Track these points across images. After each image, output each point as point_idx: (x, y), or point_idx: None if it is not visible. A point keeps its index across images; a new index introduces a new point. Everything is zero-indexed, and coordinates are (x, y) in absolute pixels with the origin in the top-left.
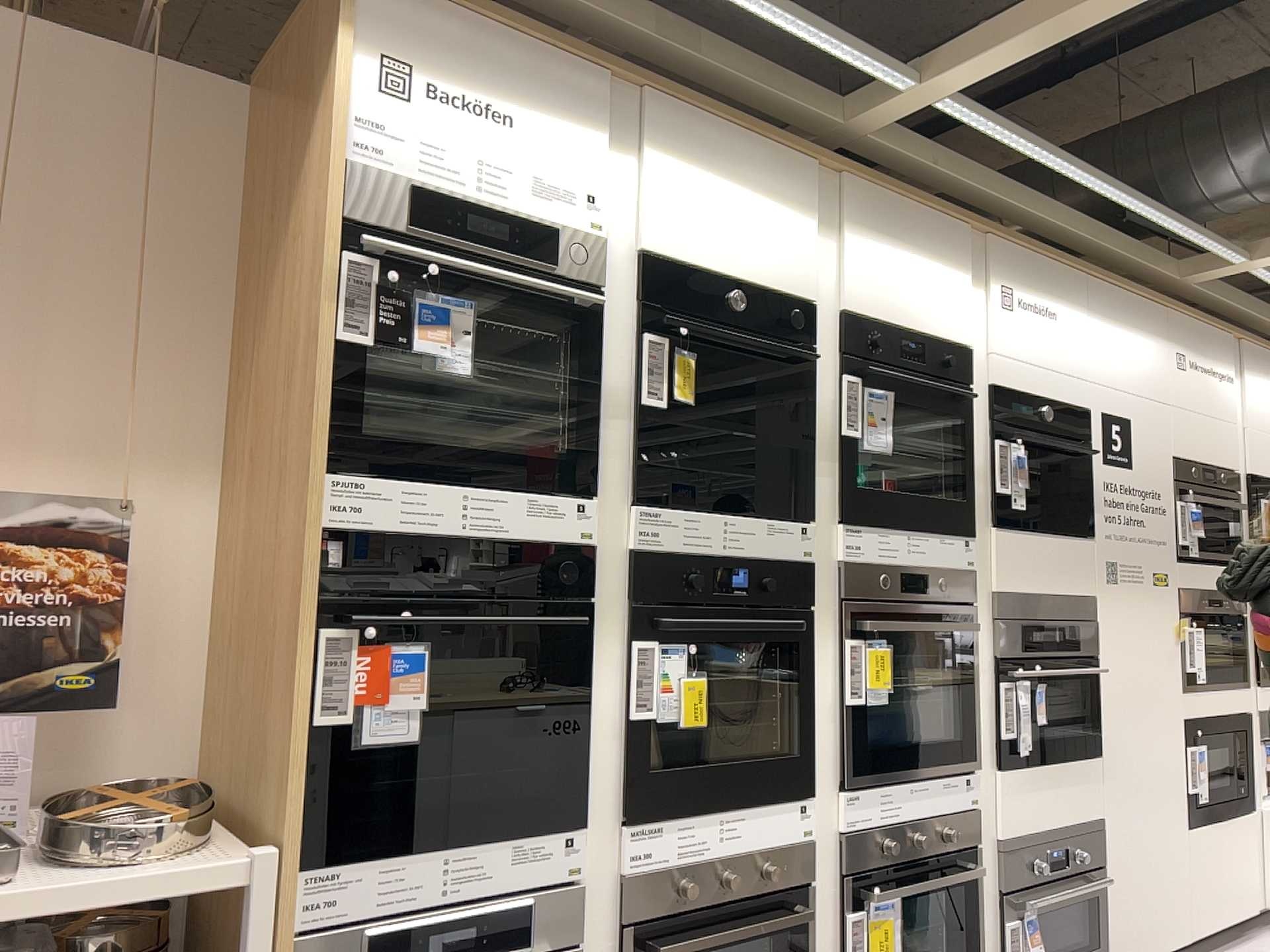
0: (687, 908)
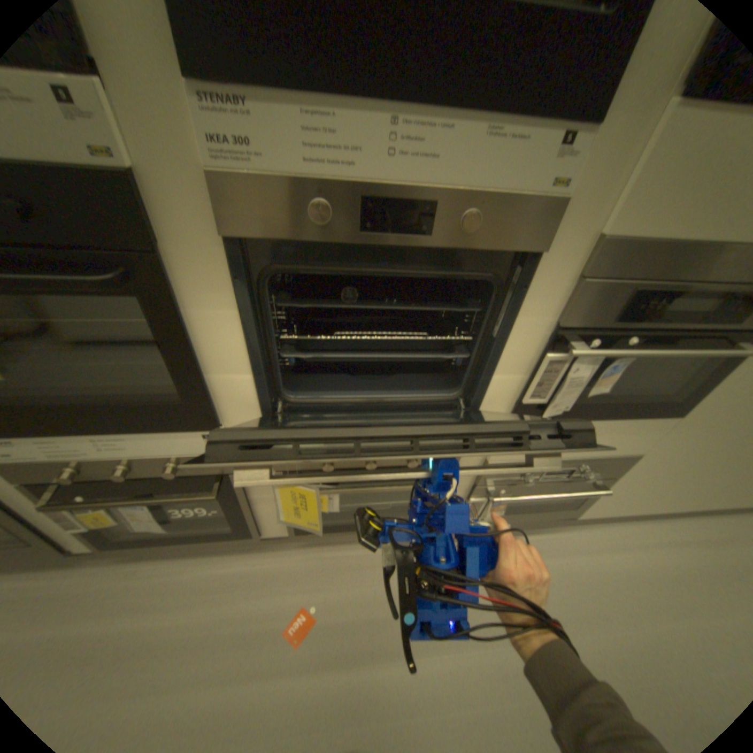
0: (86, 481)
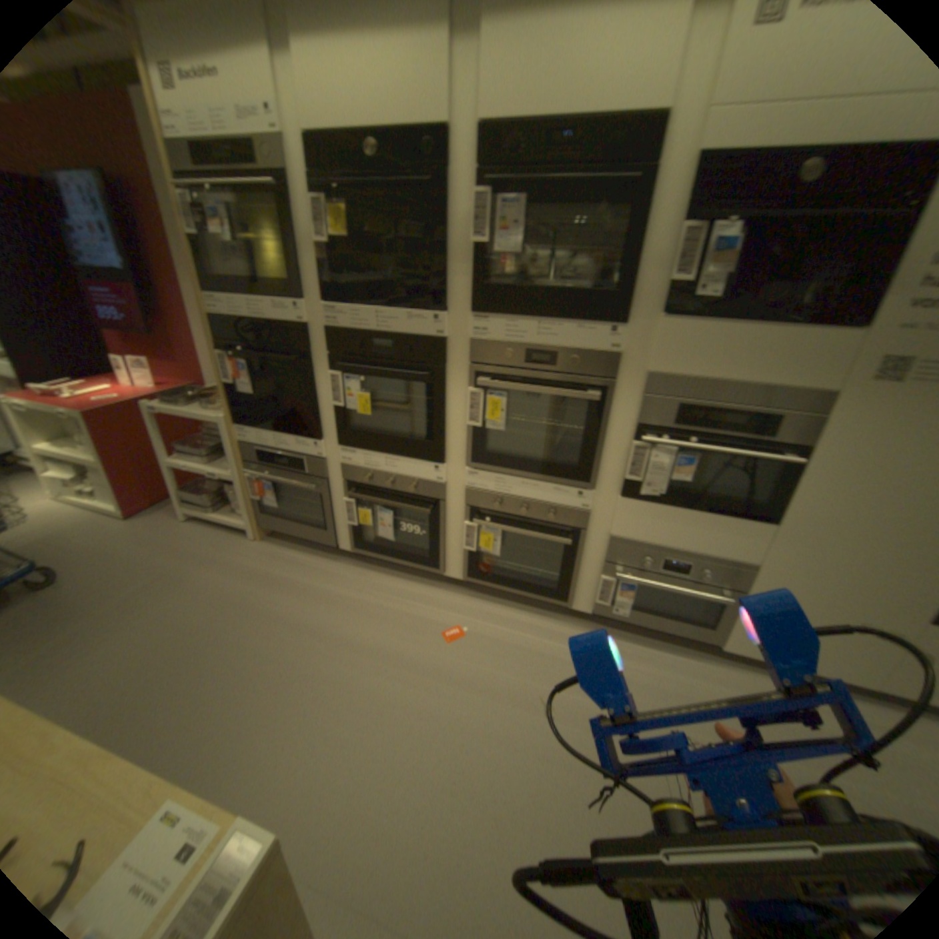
0: (371, 486)
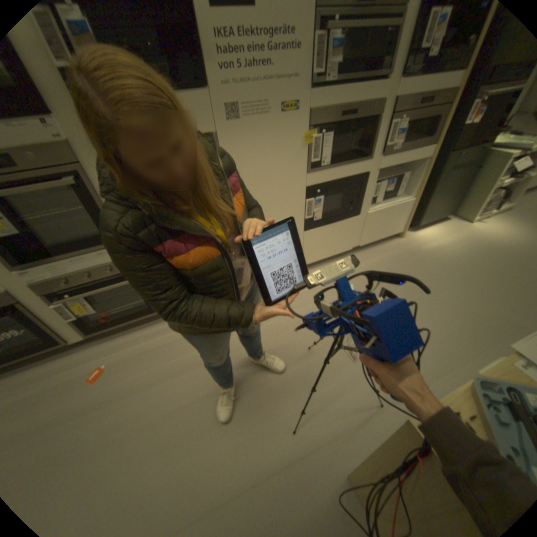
0: None
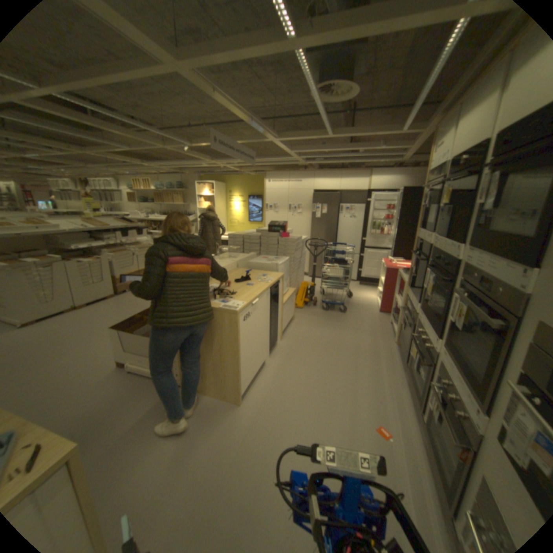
0: (422, 338)
